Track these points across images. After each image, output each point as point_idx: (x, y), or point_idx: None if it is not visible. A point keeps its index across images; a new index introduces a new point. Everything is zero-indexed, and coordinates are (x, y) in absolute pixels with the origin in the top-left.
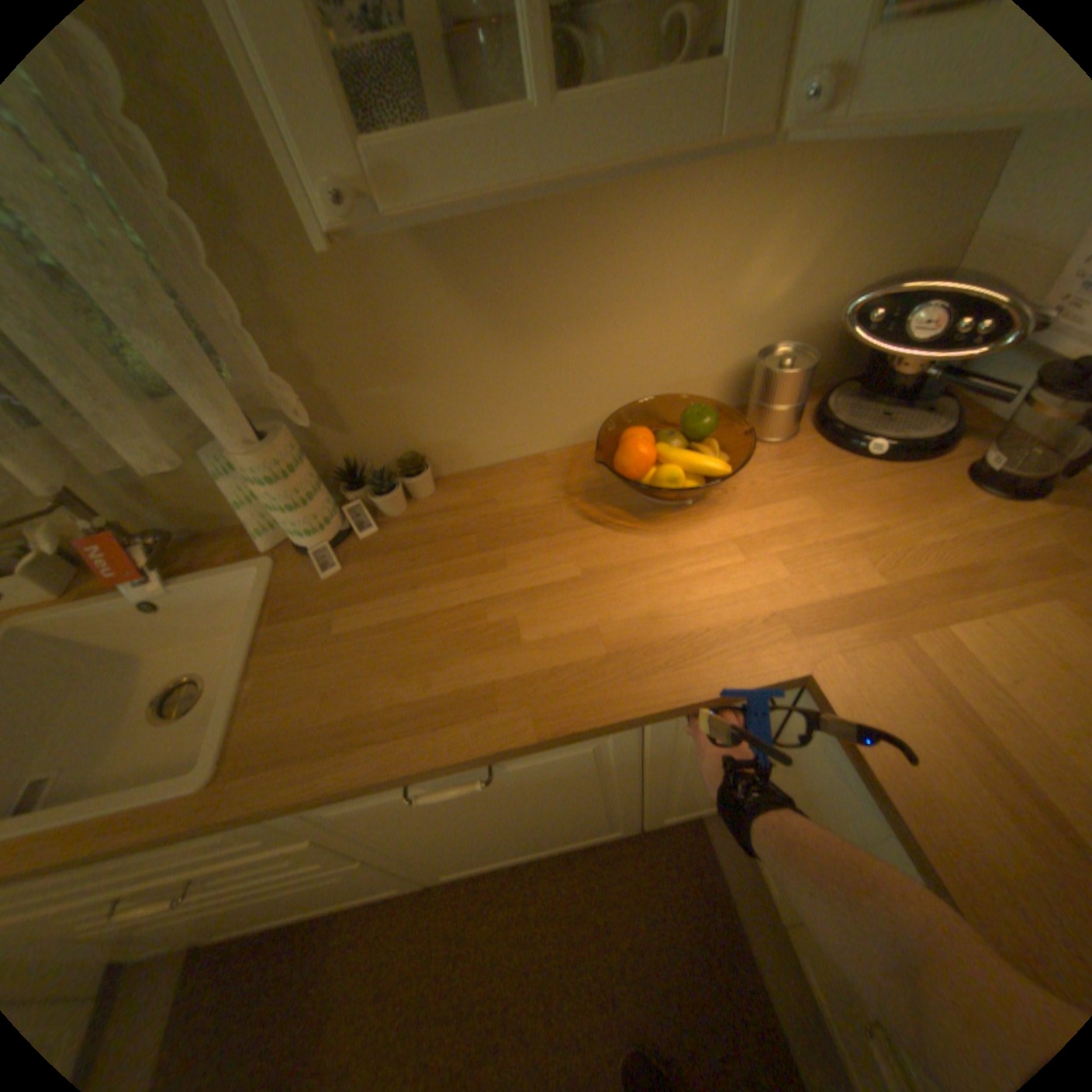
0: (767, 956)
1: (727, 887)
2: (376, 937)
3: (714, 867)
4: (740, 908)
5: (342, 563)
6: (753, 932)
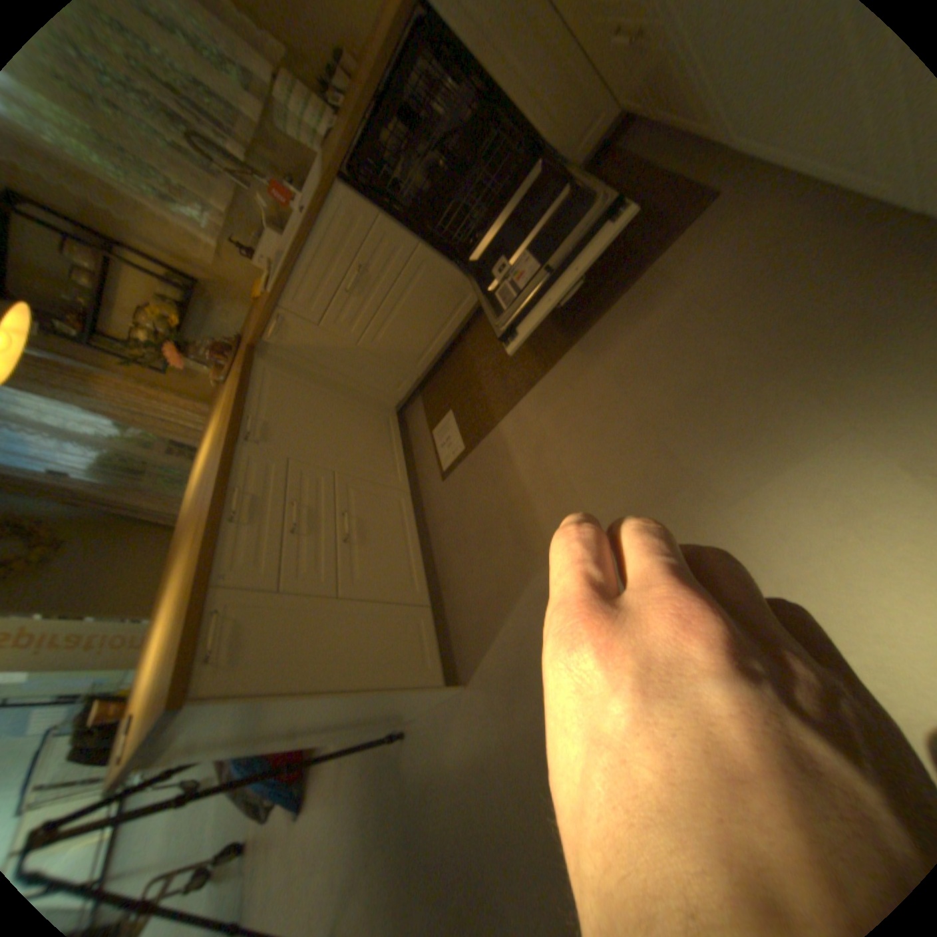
0: (666, 155)
1: (638, 155)
2: (483, 330)
3: (629, 155)
4: (647, 155)
5: (339, 115)
6: (656, 155)
